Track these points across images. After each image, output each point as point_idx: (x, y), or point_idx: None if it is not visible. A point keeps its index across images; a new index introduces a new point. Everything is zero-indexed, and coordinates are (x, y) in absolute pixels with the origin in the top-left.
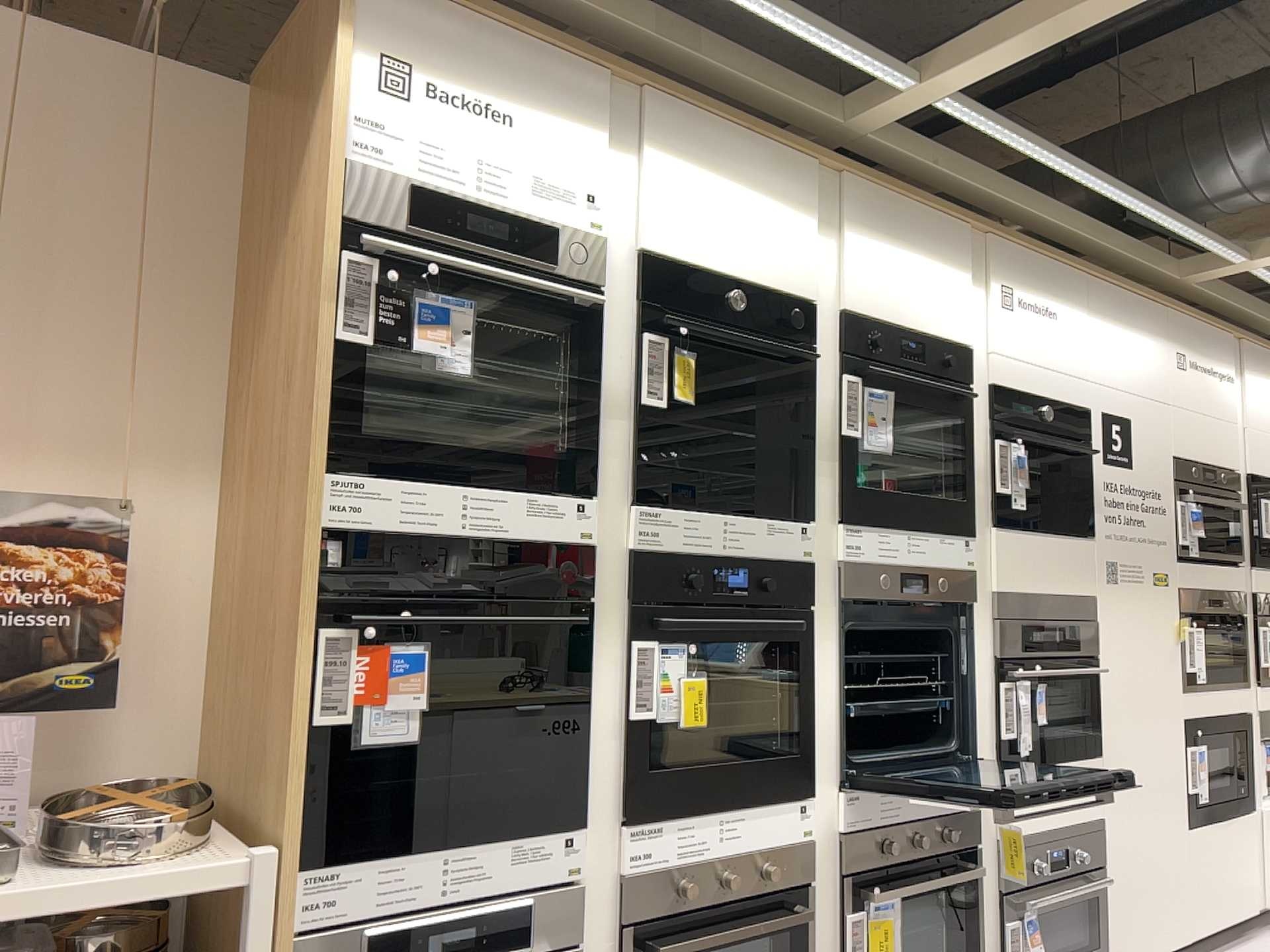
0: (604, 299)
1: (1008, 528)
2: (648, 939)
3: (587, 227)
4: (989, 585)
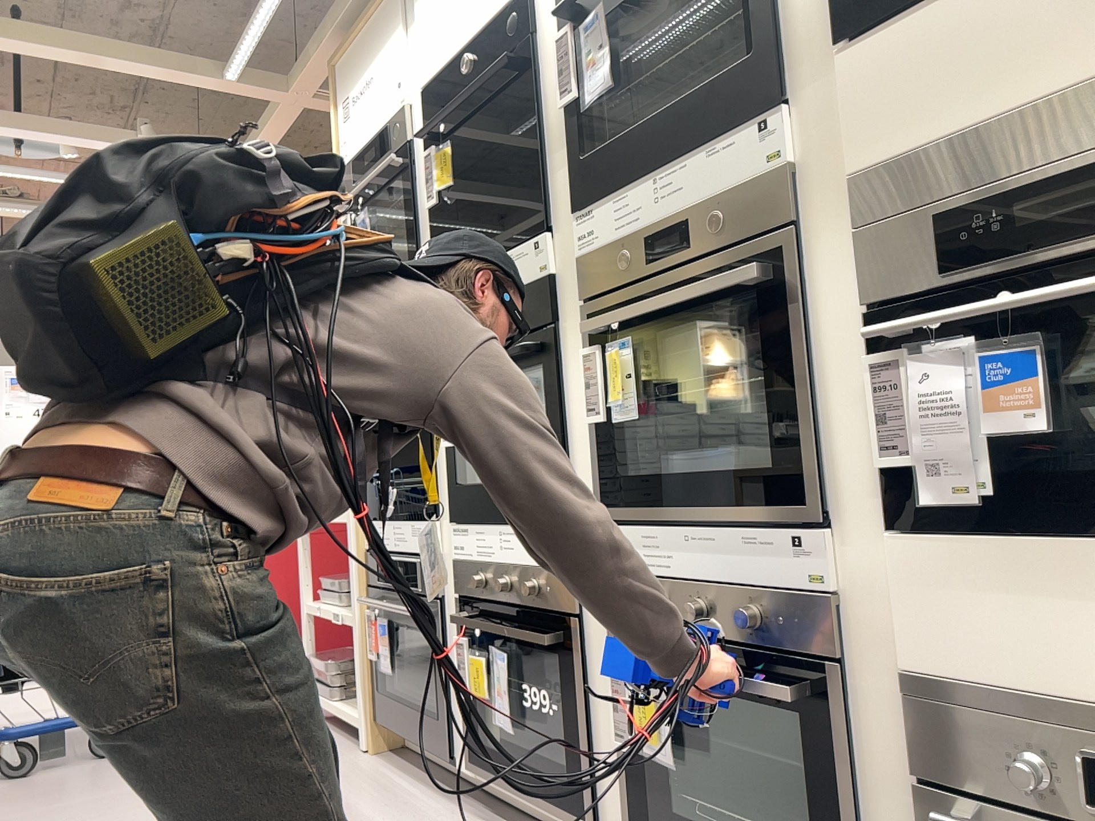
0: (413, 148)
1: (891, 19)
2: (467, 612)
3: (398, 109)
4: (844, 168)
